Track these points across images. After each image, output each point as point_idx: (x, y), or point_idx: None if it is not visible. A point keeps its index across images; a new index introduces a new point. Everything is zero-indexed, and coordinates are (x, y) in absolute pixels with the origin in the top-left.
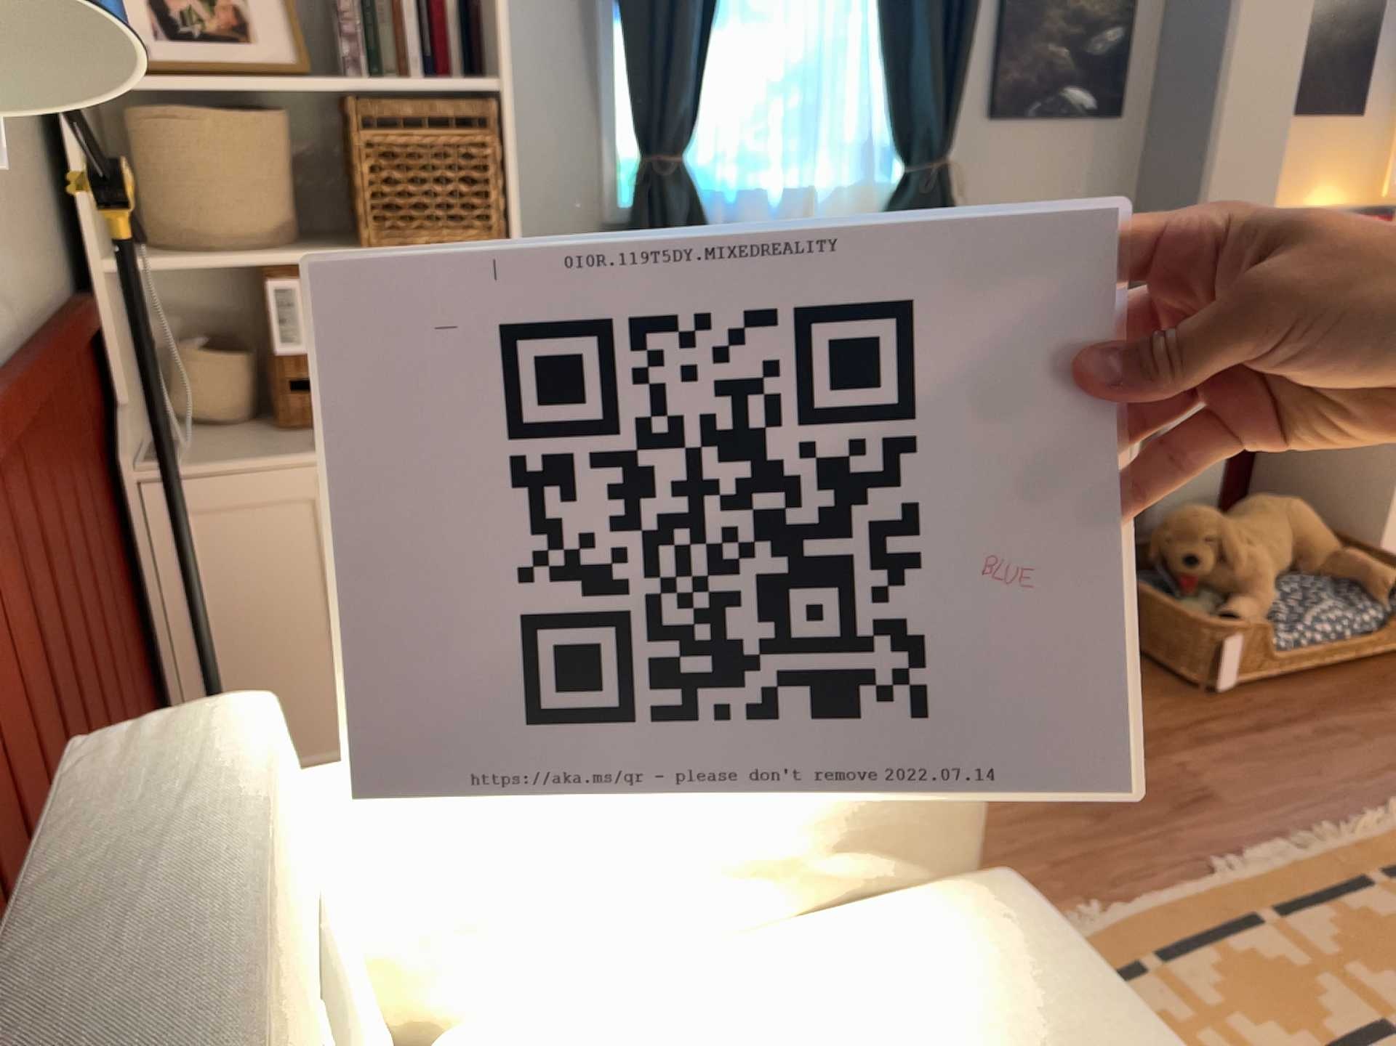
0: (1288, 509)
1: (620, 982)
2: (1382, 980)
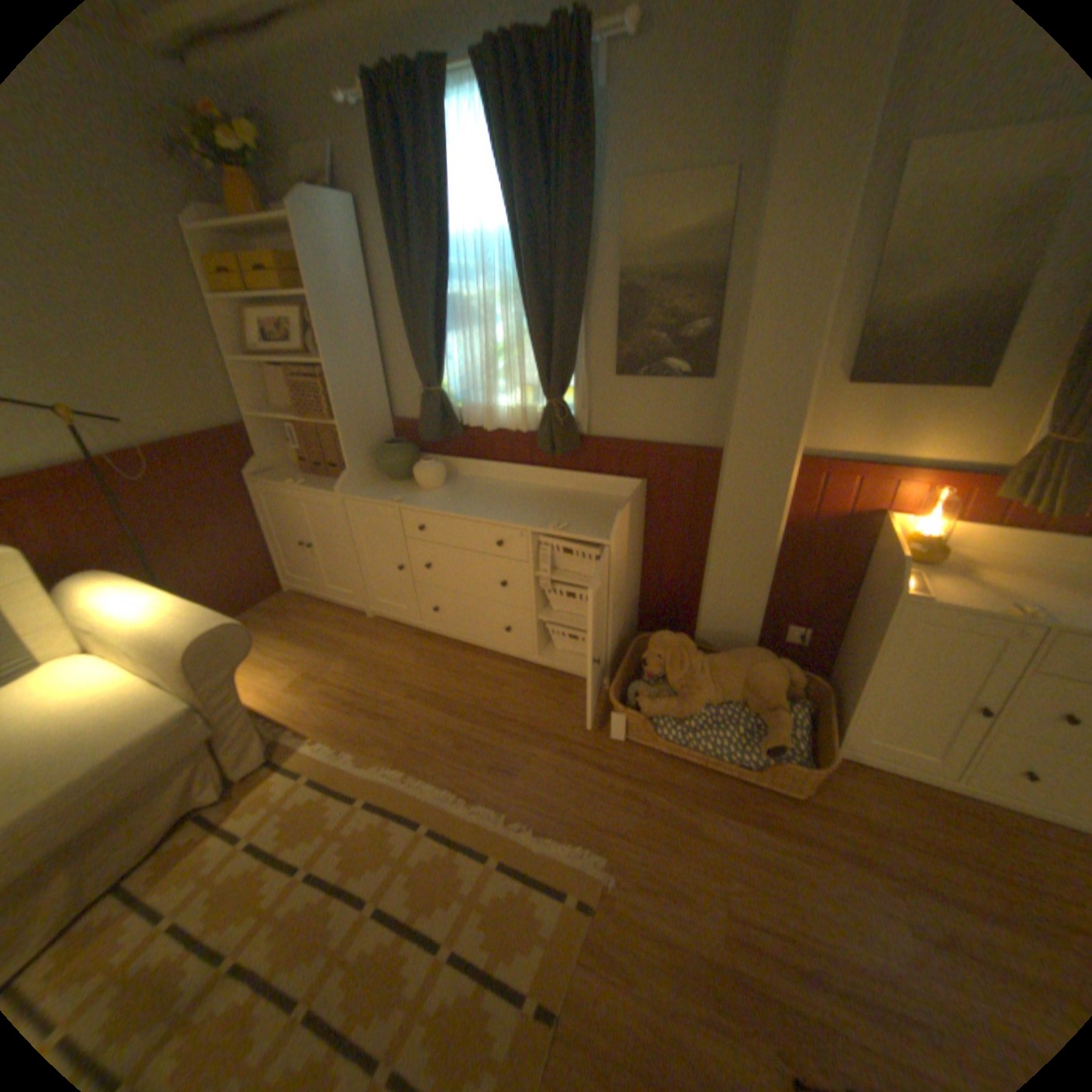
0: (753, 667)
1: (105, 667)
2: (401, 891)
